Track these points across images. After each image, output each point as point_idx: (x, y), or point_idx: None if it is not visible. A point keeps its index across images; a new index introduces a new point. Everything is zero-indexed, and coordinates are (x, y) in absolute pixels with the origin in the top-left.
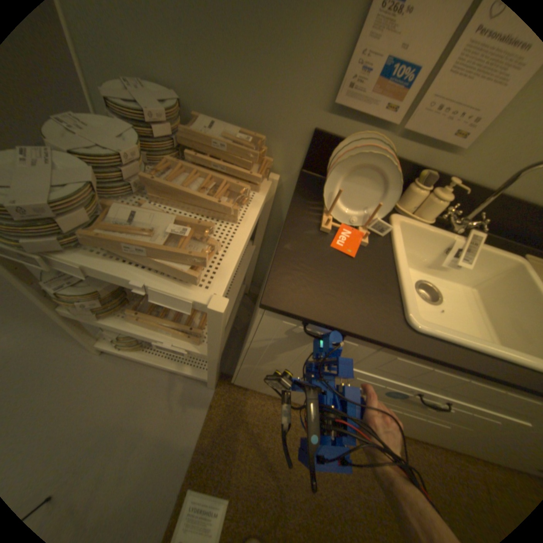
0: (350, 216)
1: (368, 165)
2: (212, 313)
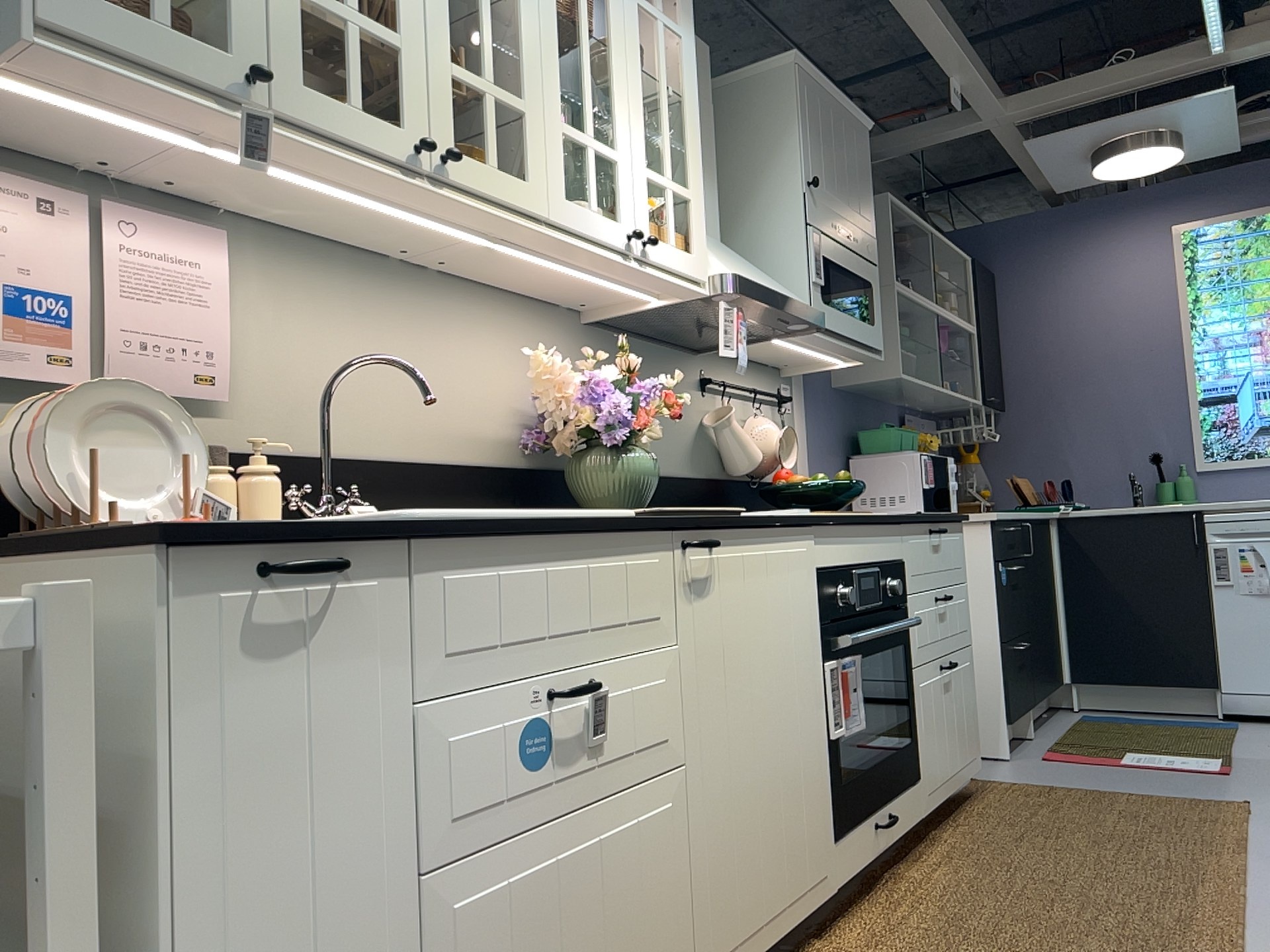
0: (135, 522)
1: (104, 415)
2: (46, 594)
